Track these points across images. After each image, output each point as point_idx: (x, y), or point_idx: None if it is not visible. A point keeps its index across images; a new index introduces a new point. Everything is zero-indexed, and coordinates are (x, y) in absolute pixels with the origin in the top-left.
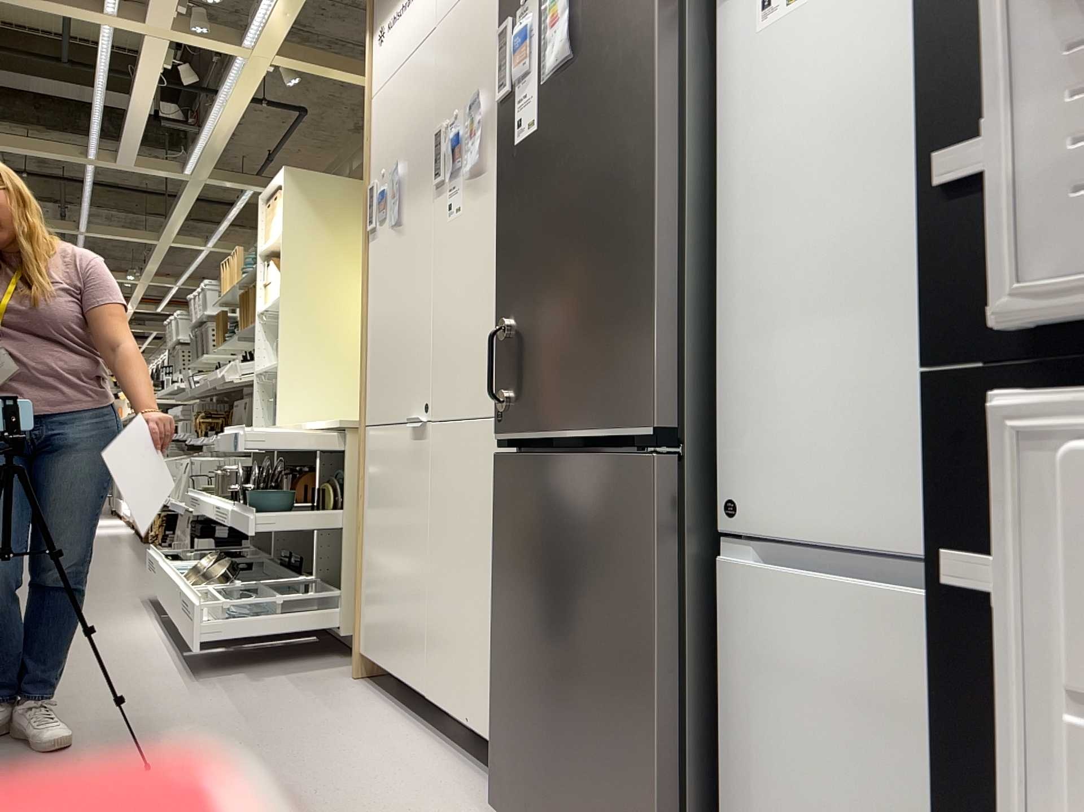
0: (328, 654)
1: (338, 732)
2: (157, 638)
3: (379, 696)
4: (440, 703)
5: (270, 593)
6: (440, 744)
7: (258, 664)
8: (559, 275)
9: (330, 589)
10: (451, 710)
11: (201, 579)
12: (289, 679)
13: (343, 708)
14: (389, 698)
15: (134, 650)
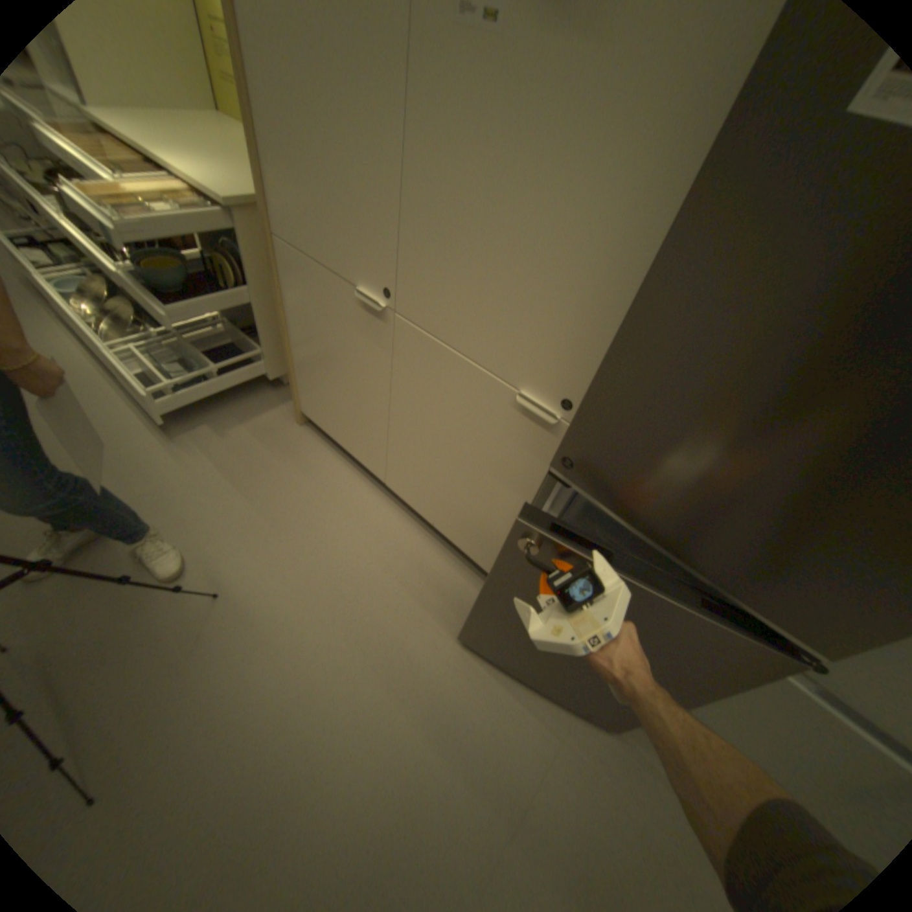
0: (260, 385)
1: (328, 506)
2: (88, 365)
3: (330, 448)
4: (404, 496)
5: (197, 353)
6: (402, 511)
7: (210, 407)
8: (796, 444)
9: (246, 338)
10: (416, 507)
11: (103, 313)
12: (249, 429)
13: (314, 470)
14: (340, 452)
15: (78, 388)
